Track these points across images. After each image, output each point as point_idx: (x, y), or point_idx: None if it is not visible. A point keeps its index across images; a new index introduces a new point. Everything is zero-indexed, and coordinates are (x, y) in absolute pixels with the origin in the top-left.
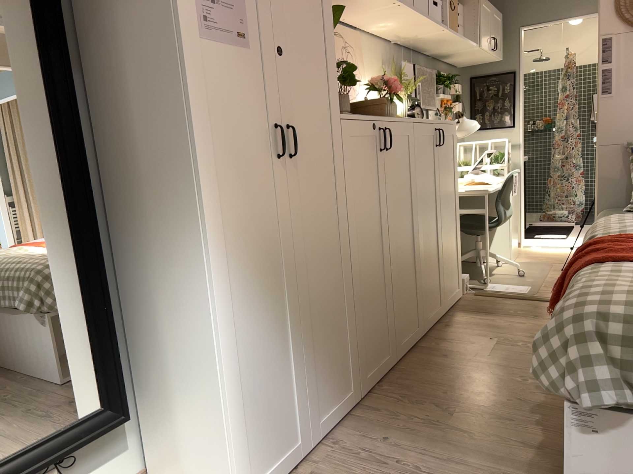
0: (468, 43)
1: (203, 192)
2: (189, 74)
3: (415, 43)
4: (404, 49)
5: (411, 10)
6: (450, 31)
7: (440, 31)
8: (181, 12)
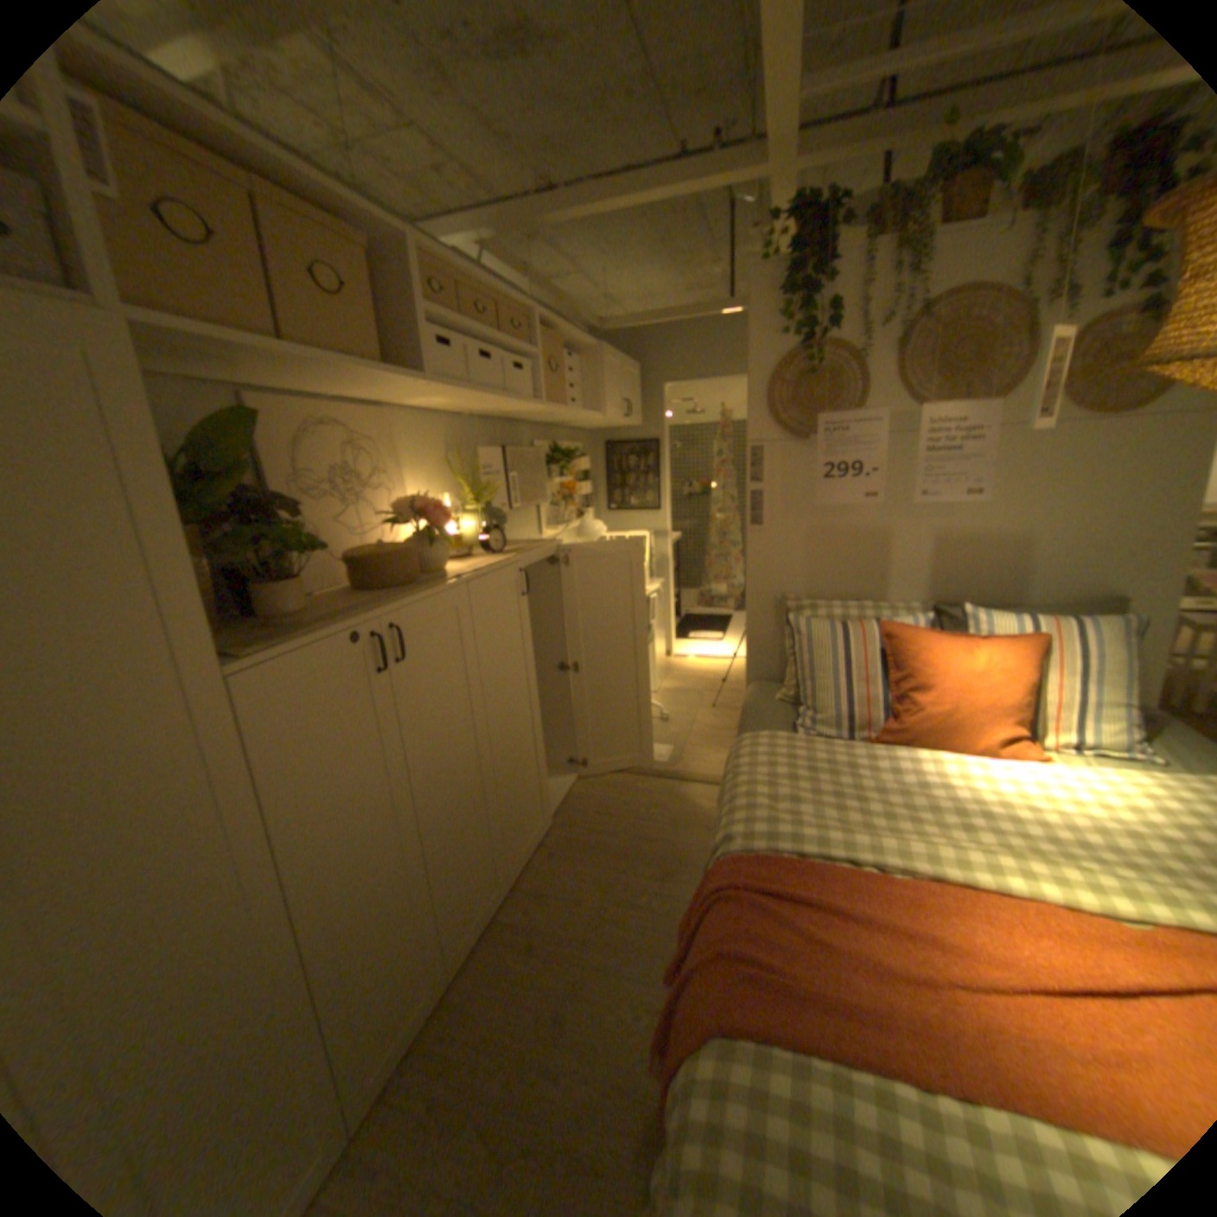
0: (590, 408)
1: None
2: None
3: (505, 412)
4: (492, 418)
5: (461, 386)
6: (550, 404)
7: (533, 404)
8: None
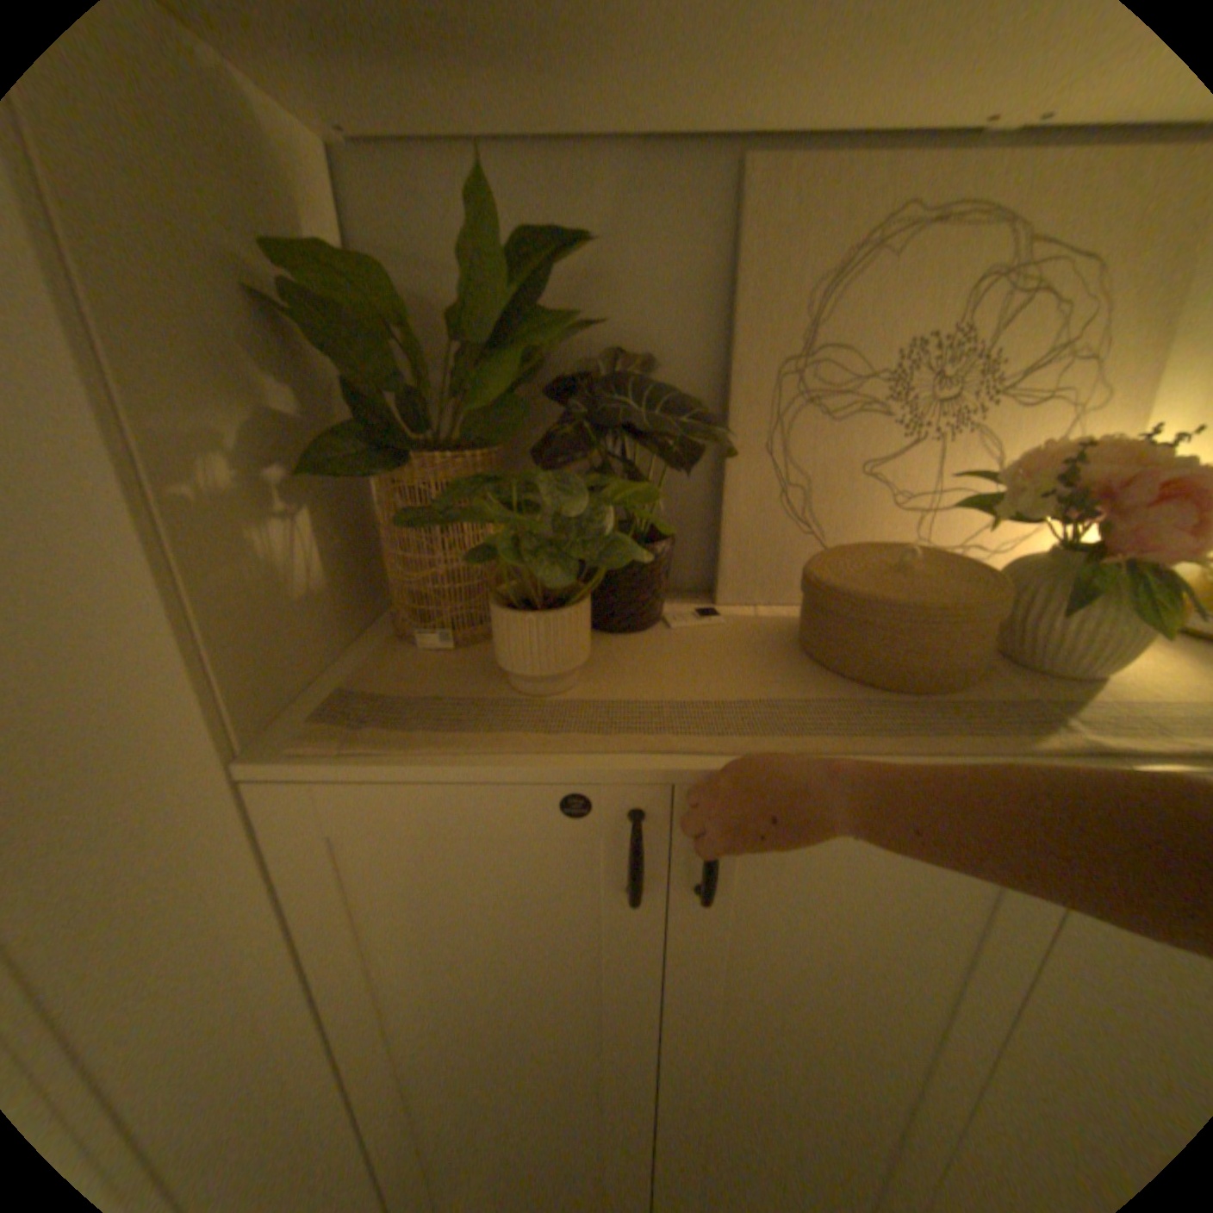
0: None
1: None
2: None
3: None
4: None
5: None
6: None
7: None
8: None
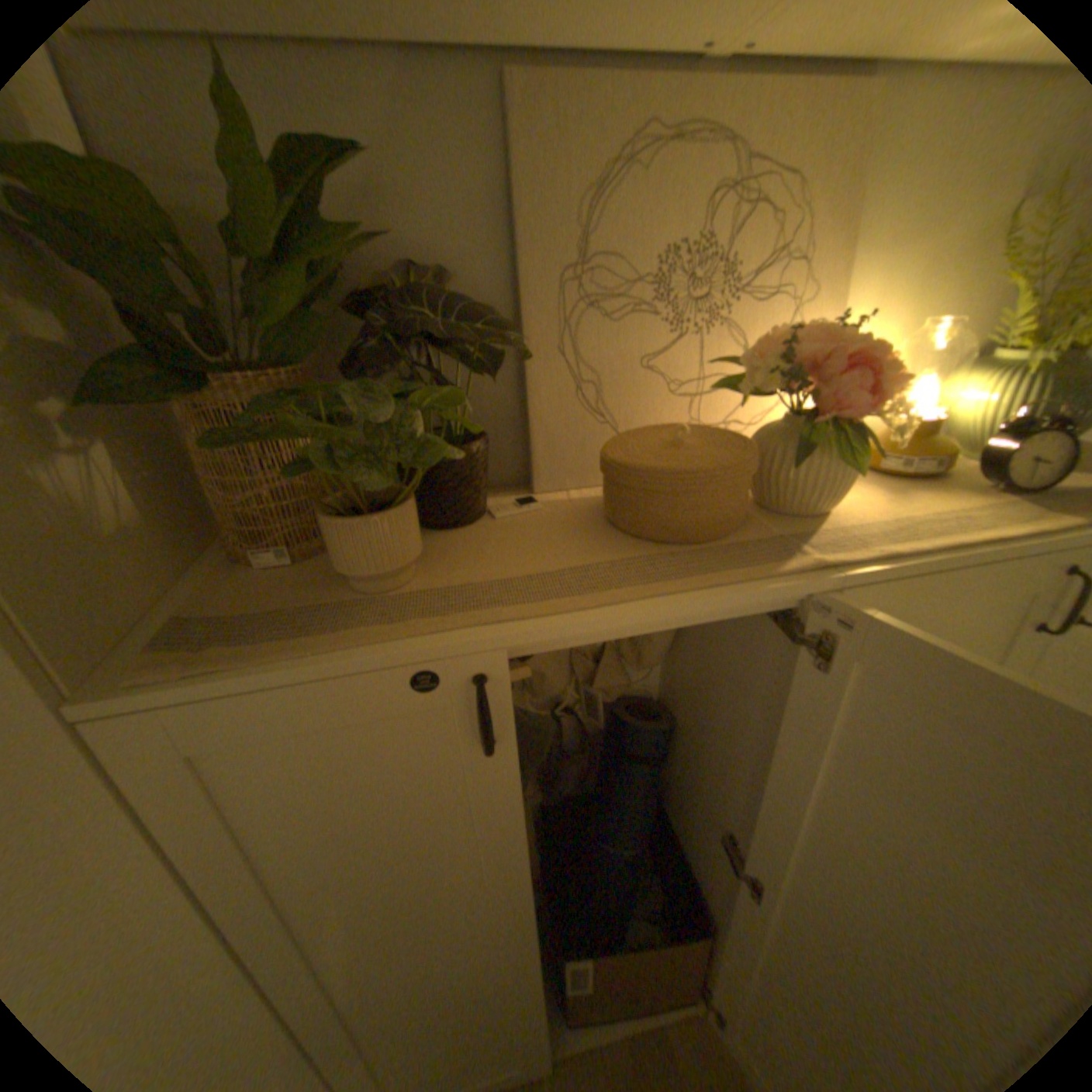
0: None
1: None
2: None
3: None
4: None
5: None
6: None
7: None
8: None
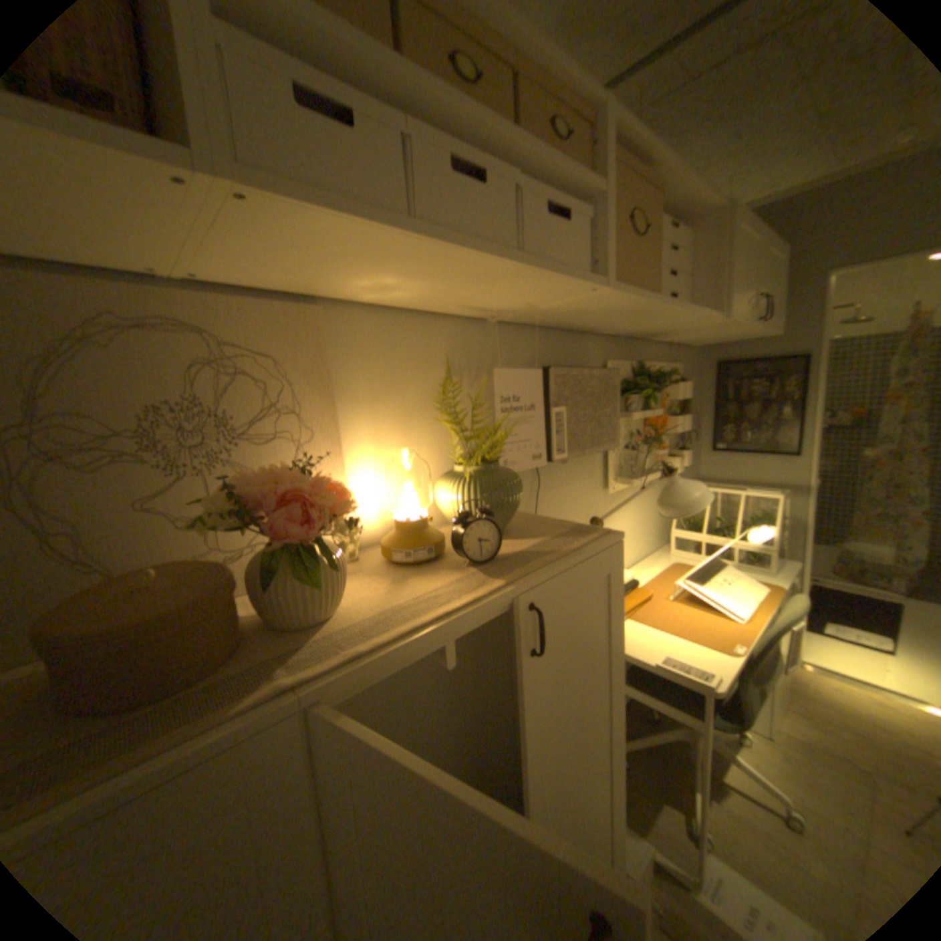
0: (701, 306)
1: None
2: None
3: (552, 315)
4: (536, 327)
5: (363, 213)
6: (623, 285)
7: (587, 286)
8: None
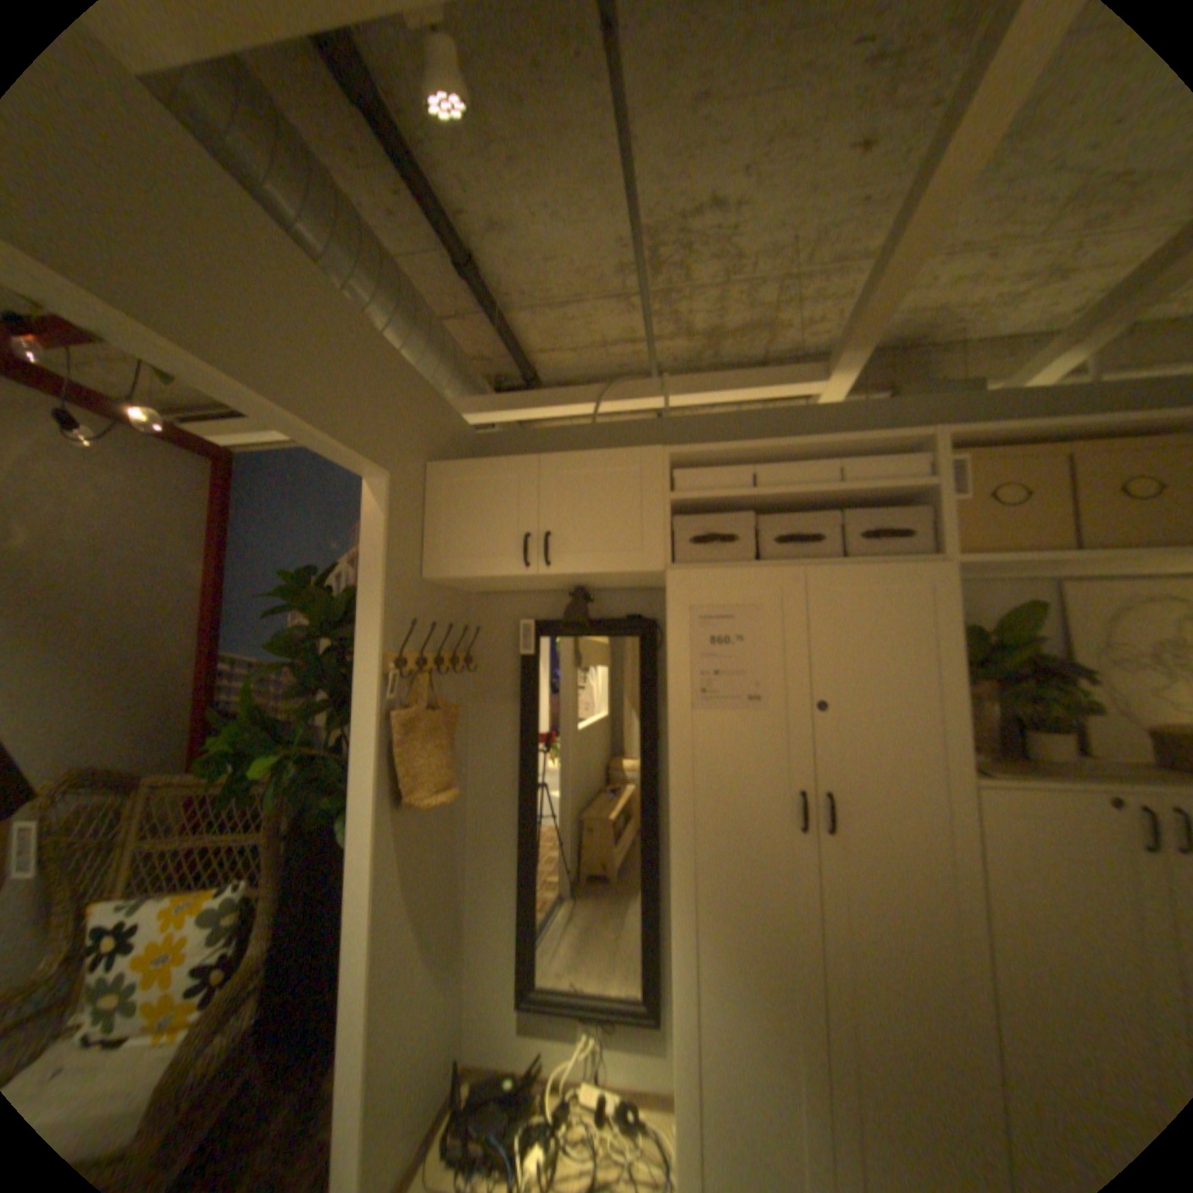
0: None
1: (679, 855)
2: (677, 745)
3: None
4: None
5: None
6: None
7: None
8: (676, 693)
